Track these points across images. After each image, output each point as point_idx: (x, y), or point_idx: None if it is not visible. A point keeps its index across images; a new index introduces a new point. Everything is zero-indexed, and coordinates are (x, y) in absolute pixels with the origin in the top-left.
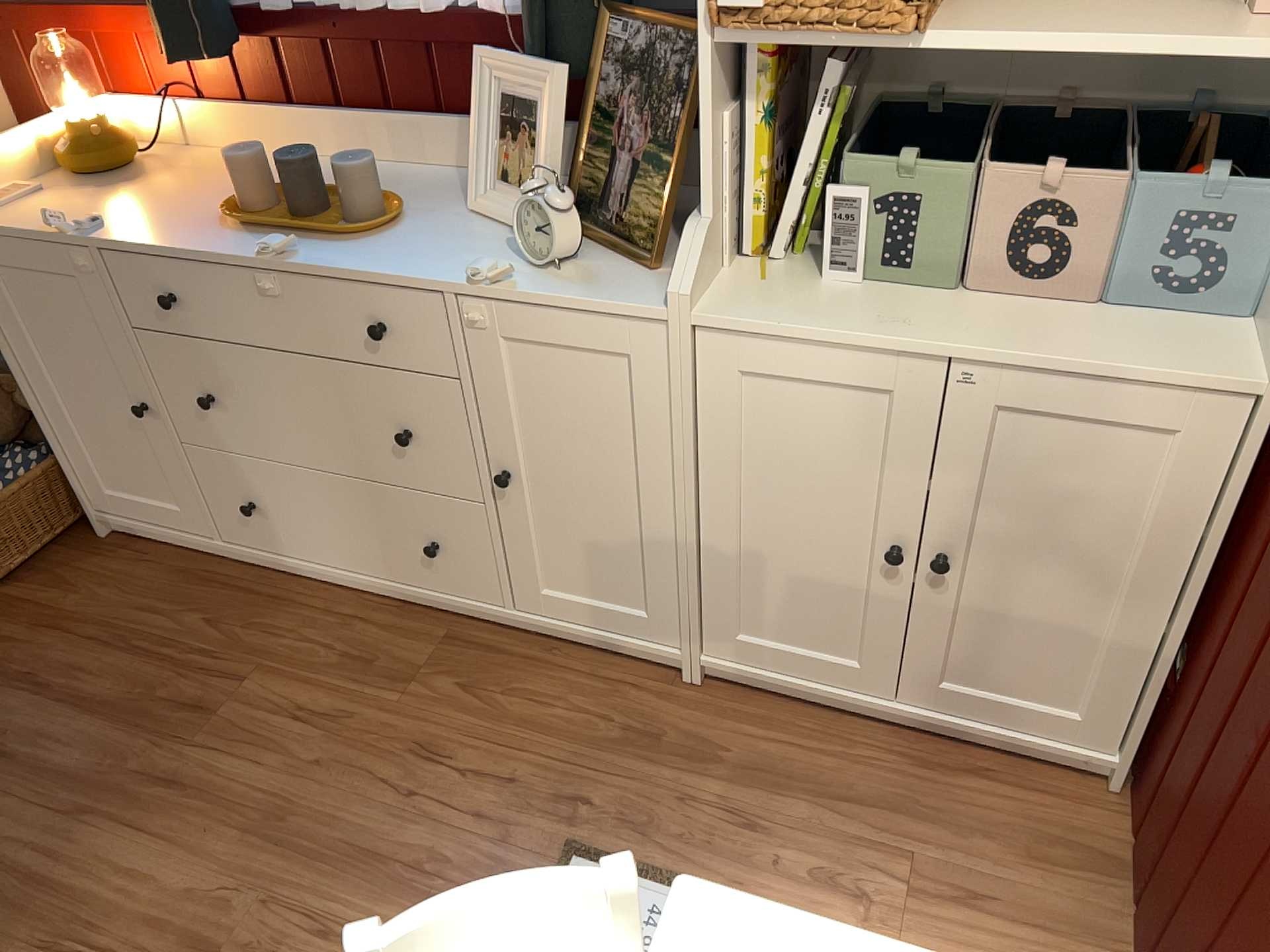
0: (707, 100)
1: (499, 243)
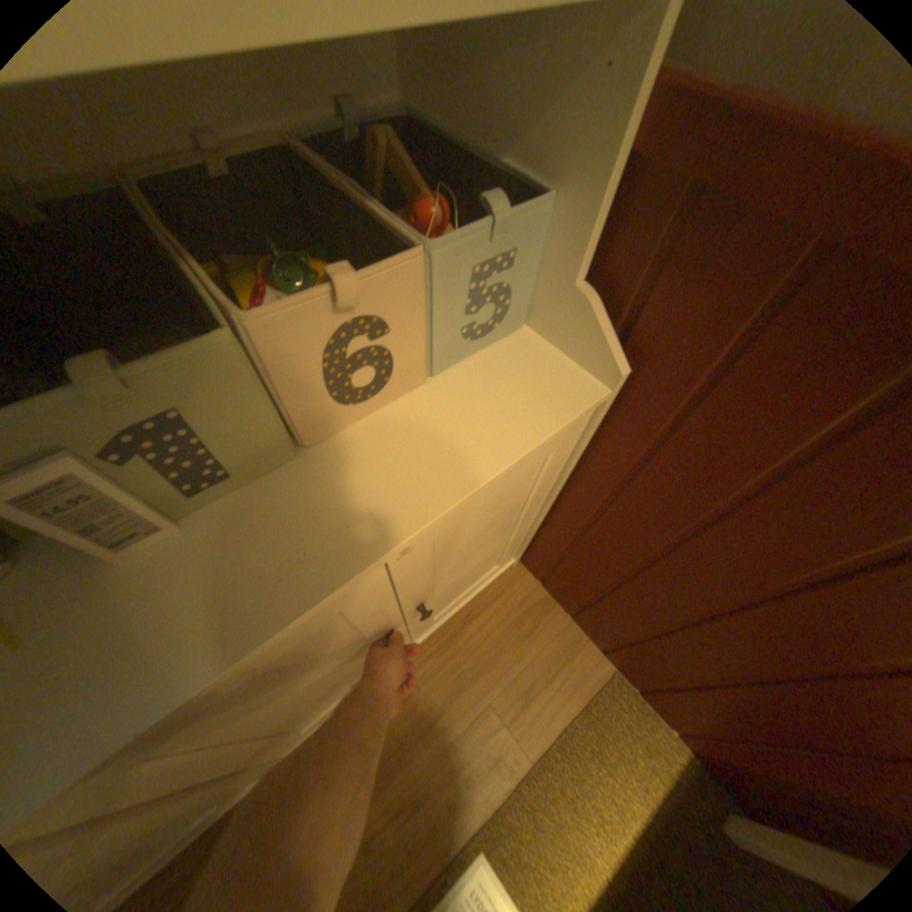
0: None
1: None
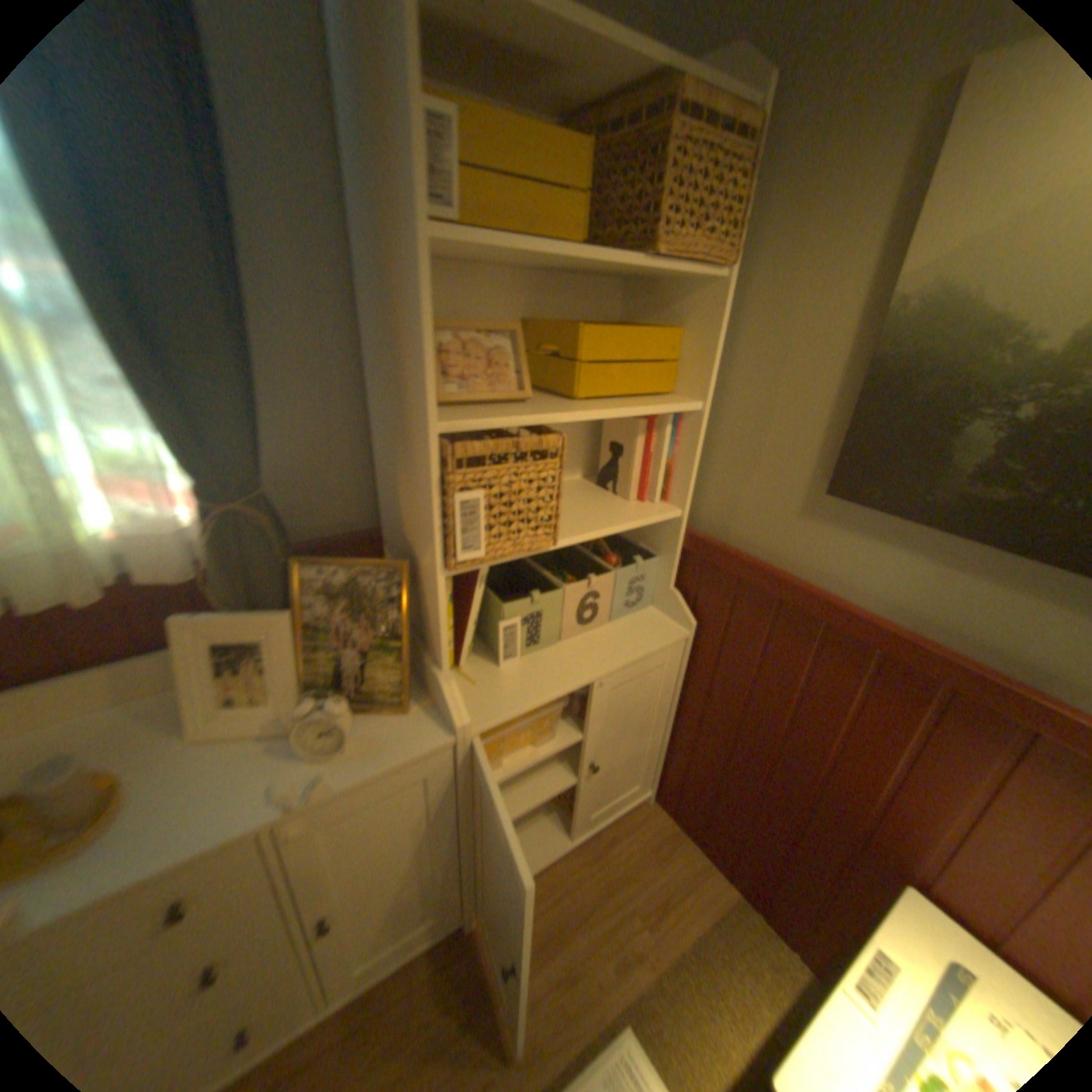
0: (437, 611)
1: (257, 762)
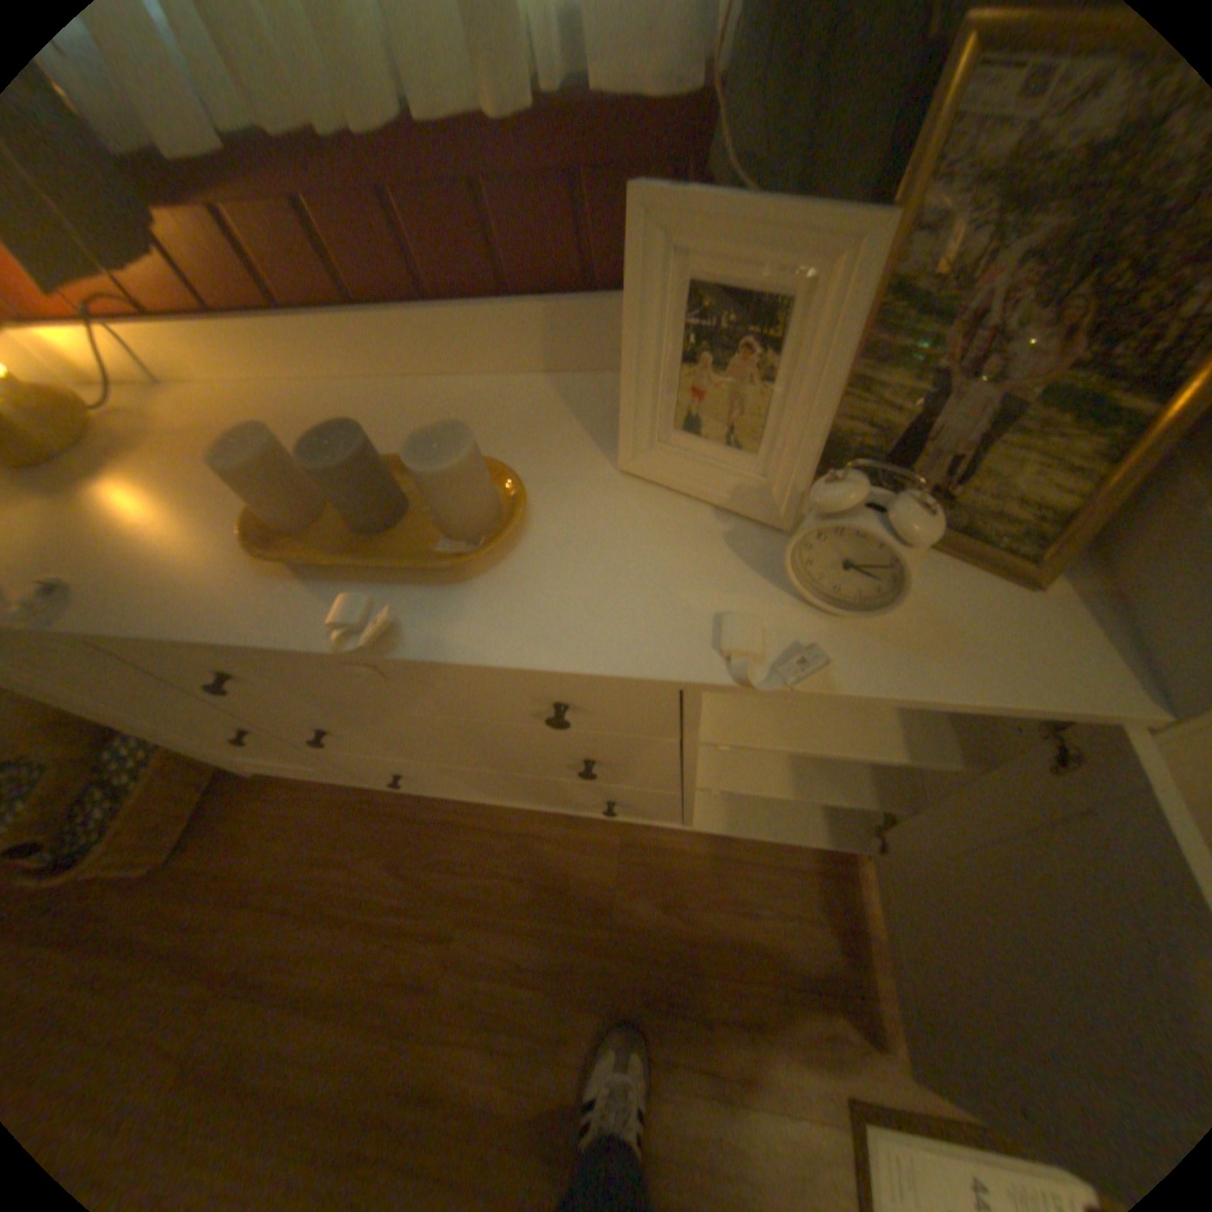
0: None
1: (716, 549)
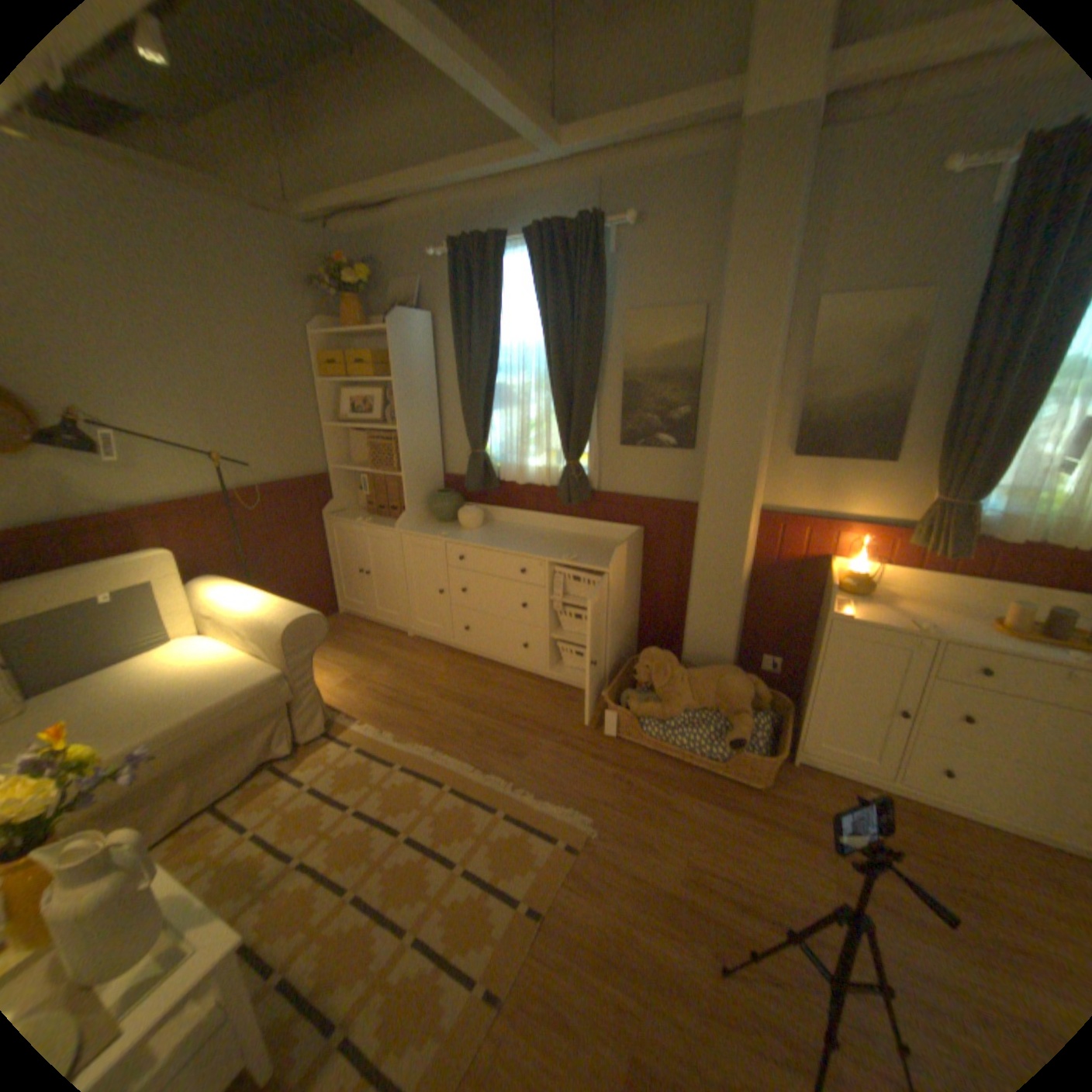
0: None
1: None
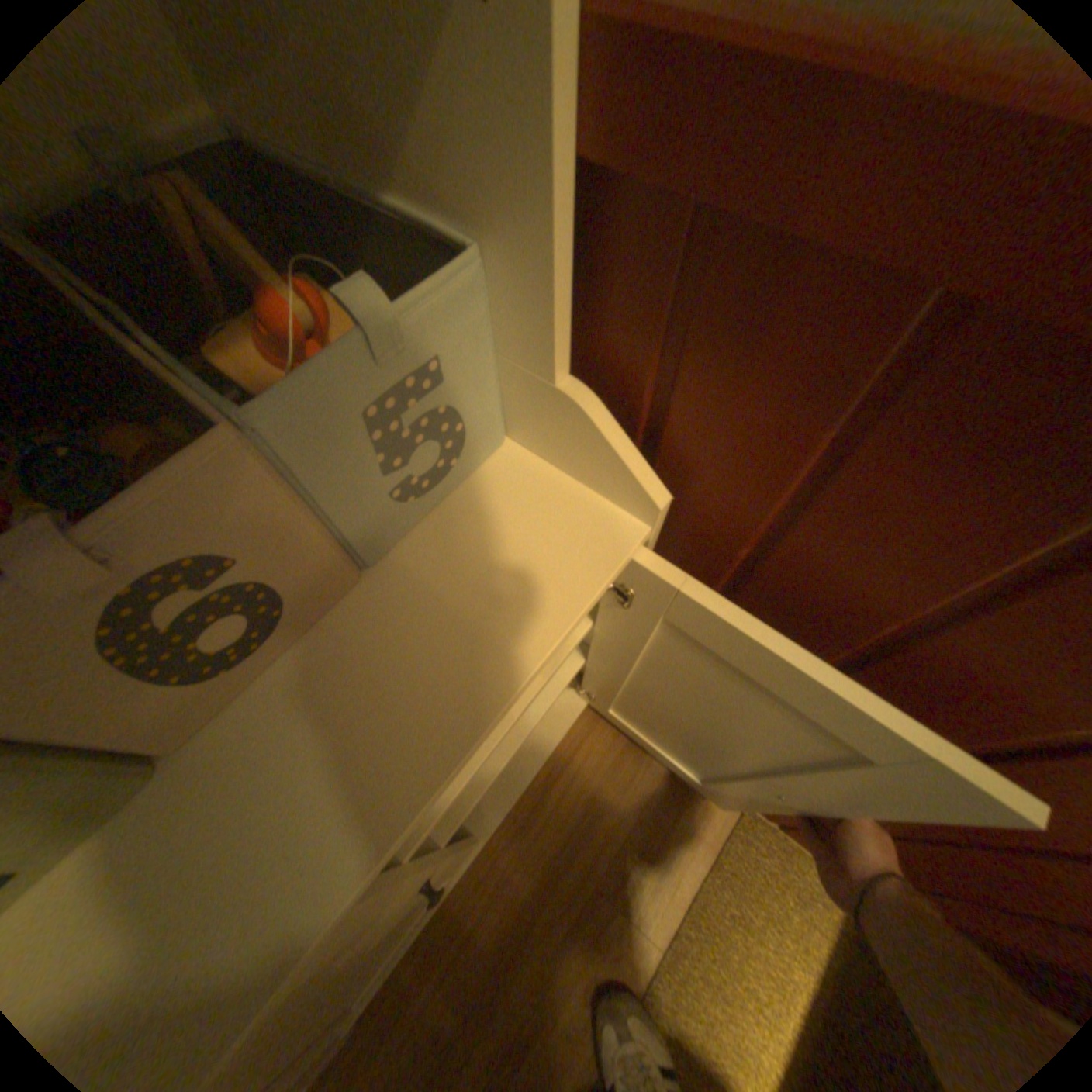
0: None
1: None
